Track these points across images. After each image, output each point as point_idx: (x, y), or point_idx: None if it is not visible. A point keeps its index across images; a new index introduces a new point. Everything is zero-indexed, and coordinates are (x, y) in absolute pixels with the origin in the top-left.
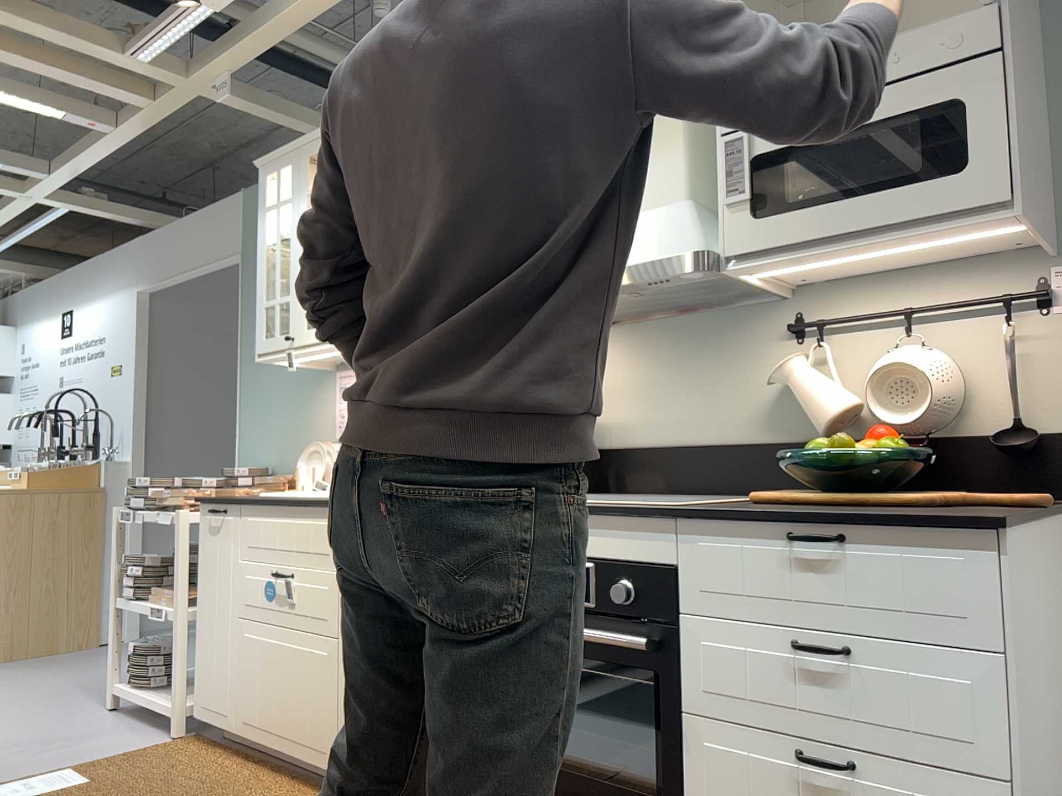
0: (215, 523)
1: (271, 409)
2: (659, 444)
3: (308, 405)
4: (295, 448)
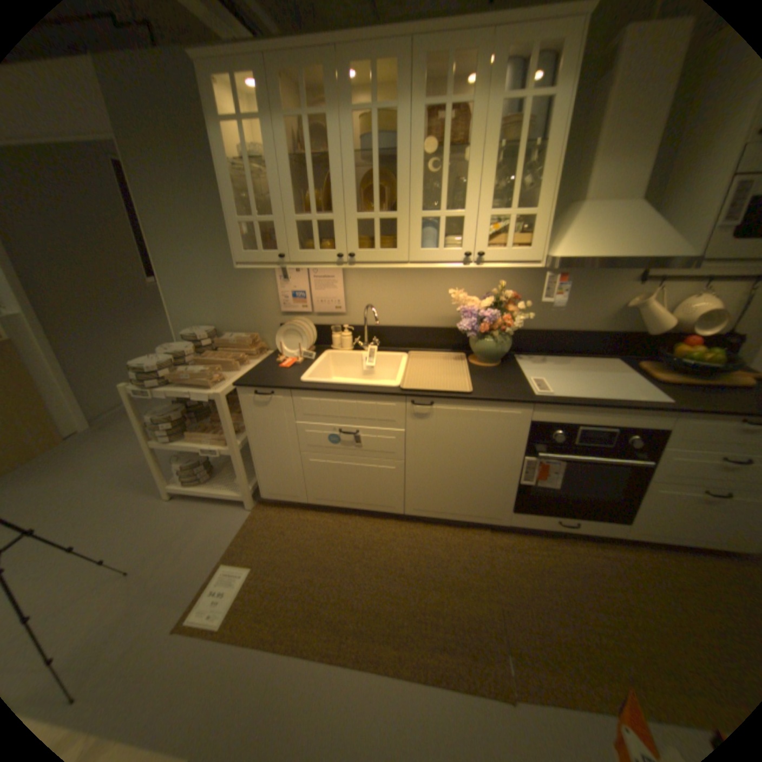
0: (261, 399)
1: (200, 285)
2: (546, 329)
3: (244, 285)
4: (236, 315)
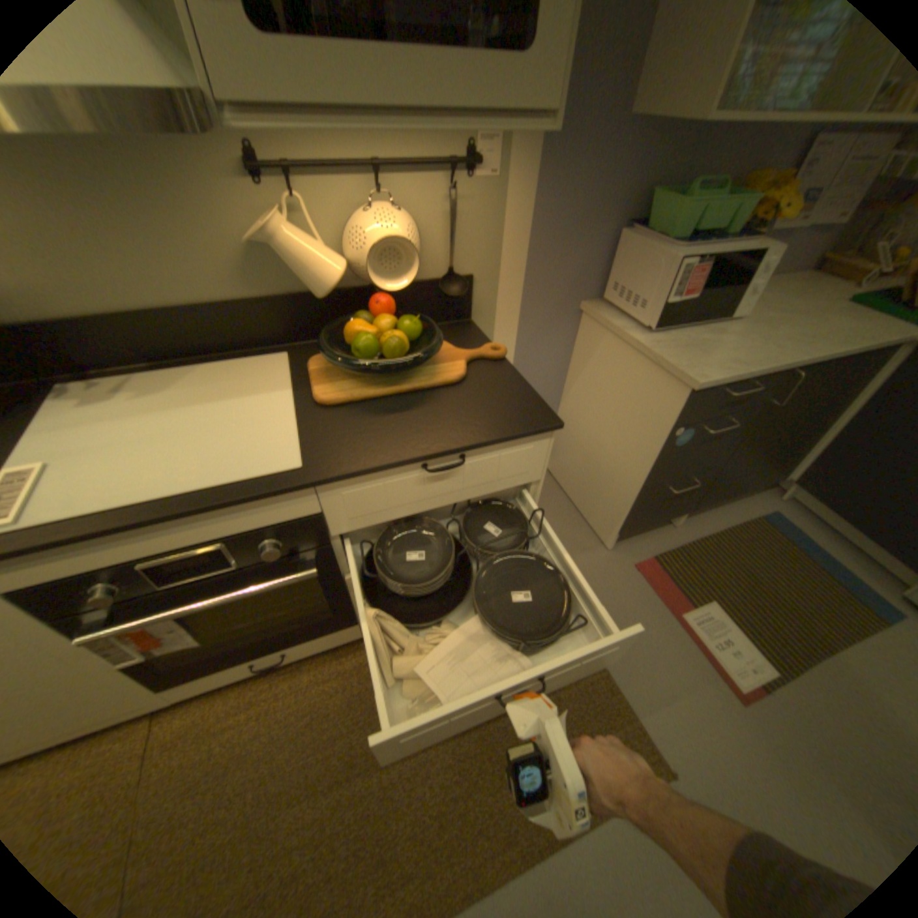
0: None
1: None
2: (103, 310)
3: None
4: None
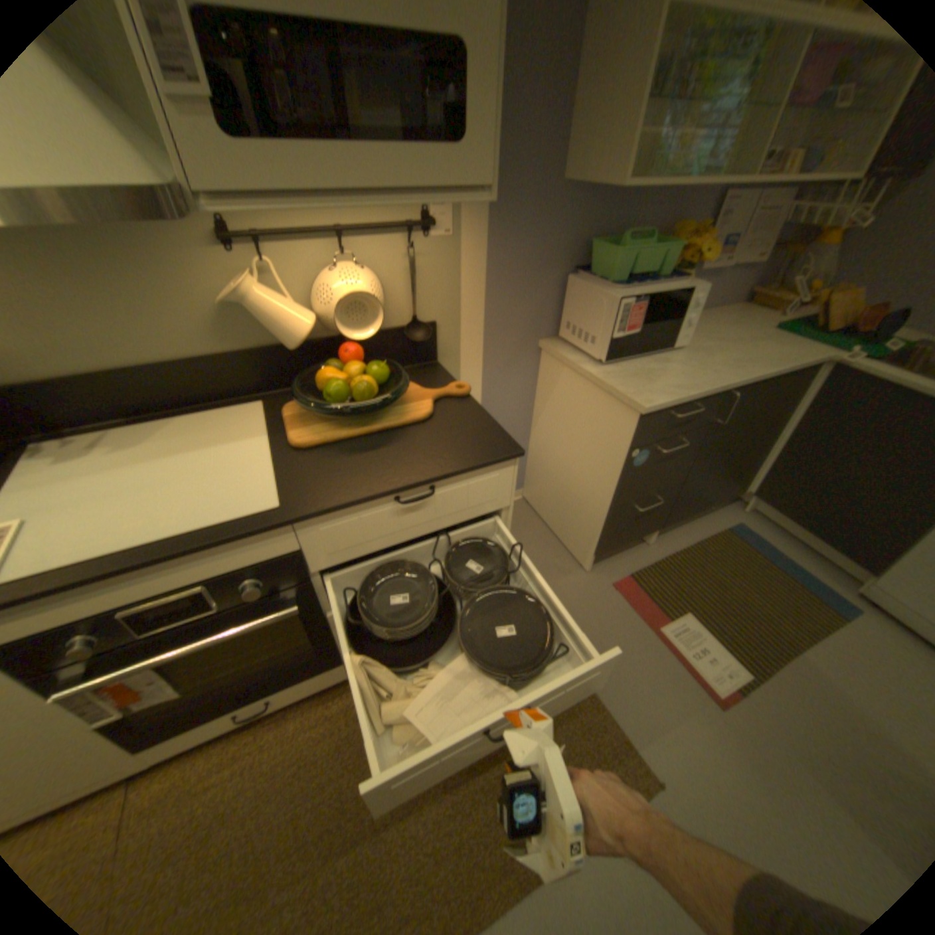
0: None
1: None
2: (80, 371)
3: None
4: None
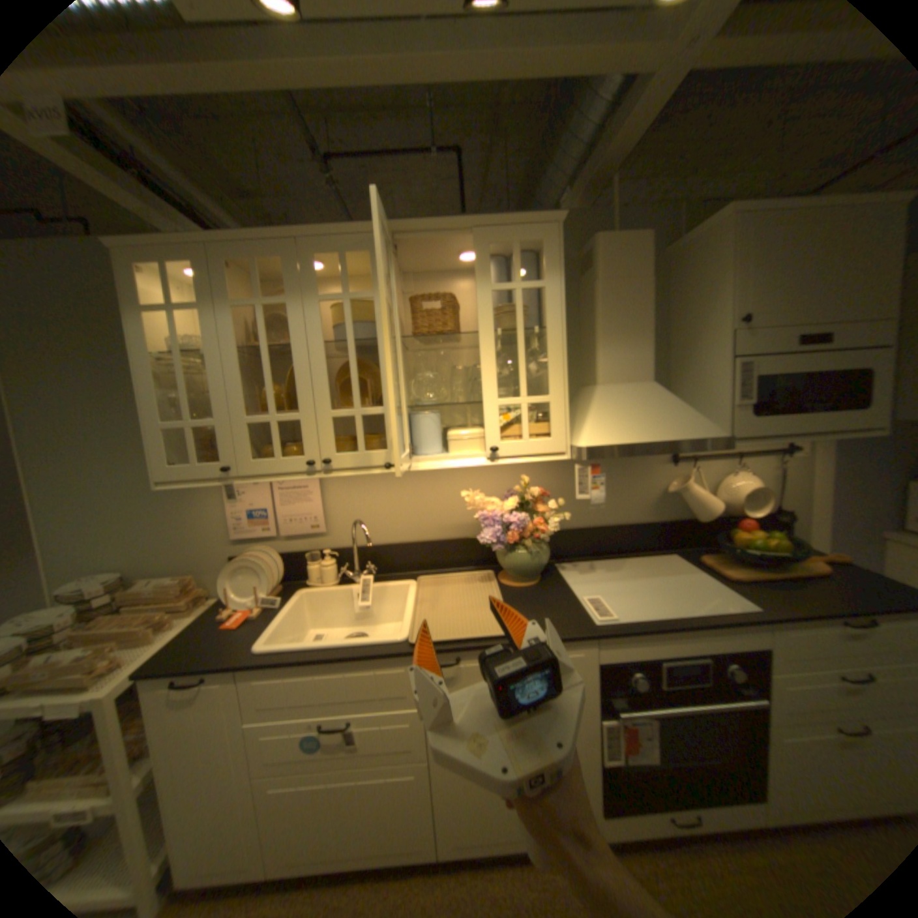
0: (181, 696)
1: (104, 513)
2: (585, 527)
3: (175, 507)
4: (159, 551)
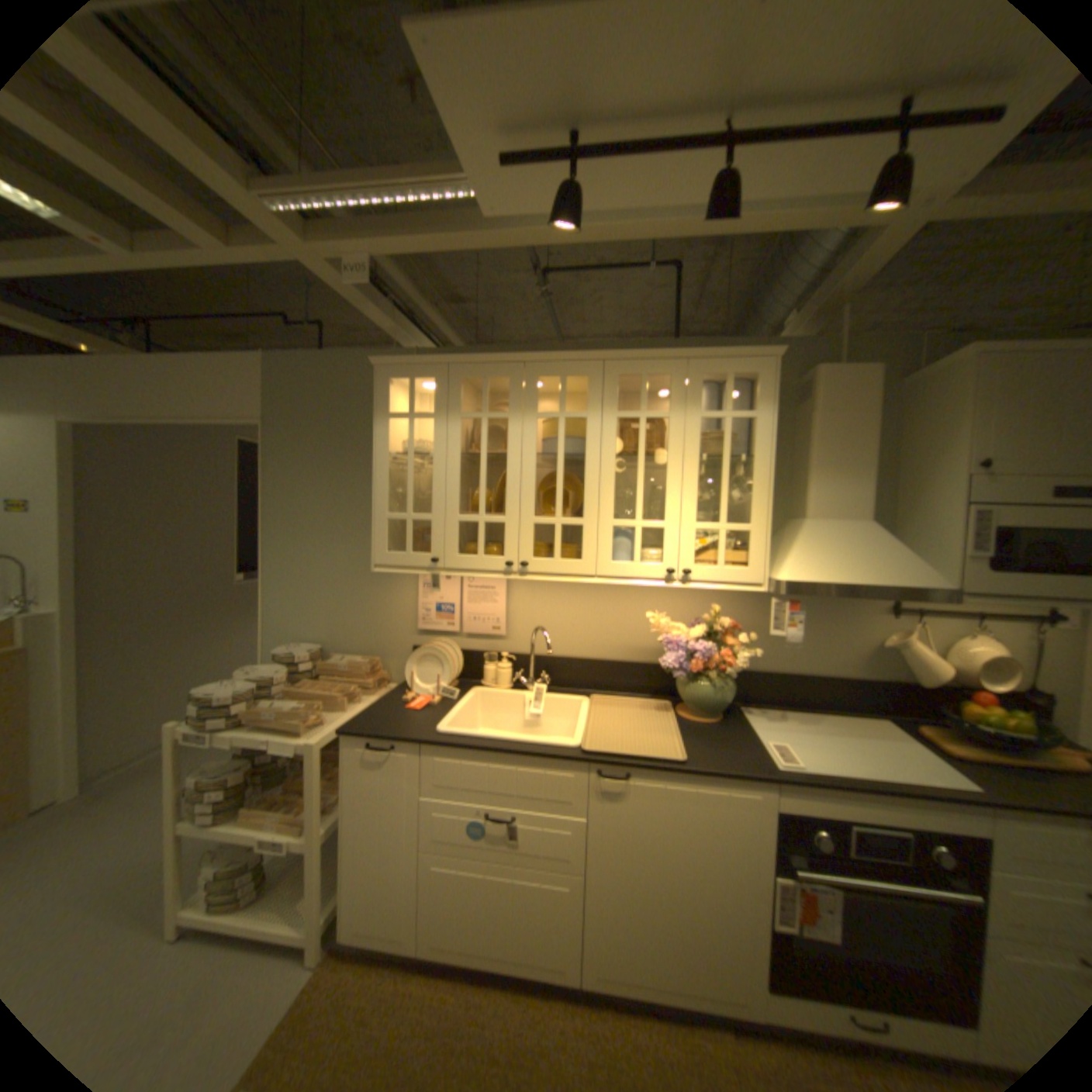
0: (373, 757)
1: (315, 588)
2: (779, 672)
3: (374, 591)
4: (354, 629)
